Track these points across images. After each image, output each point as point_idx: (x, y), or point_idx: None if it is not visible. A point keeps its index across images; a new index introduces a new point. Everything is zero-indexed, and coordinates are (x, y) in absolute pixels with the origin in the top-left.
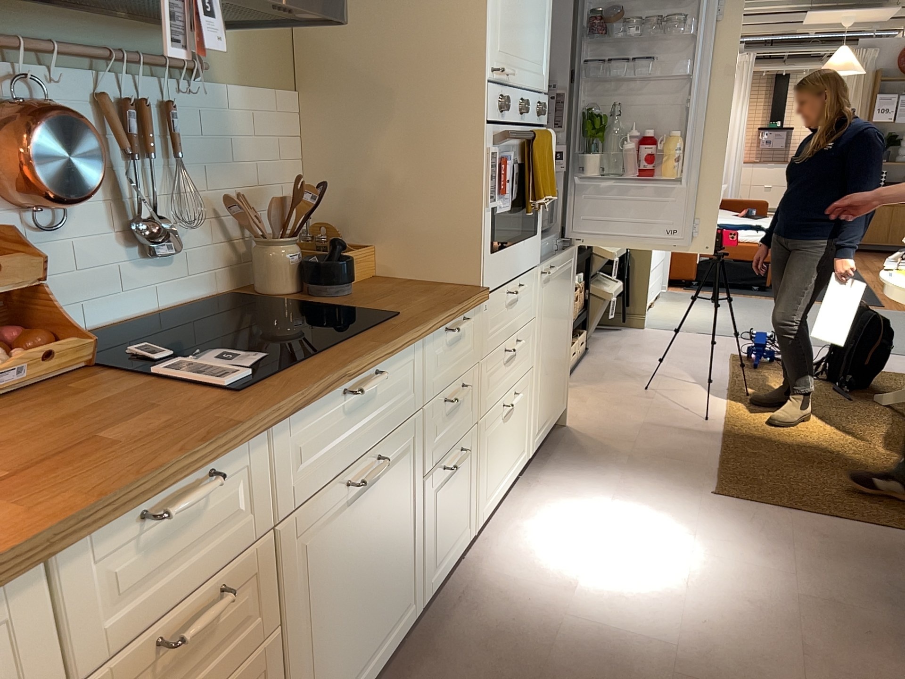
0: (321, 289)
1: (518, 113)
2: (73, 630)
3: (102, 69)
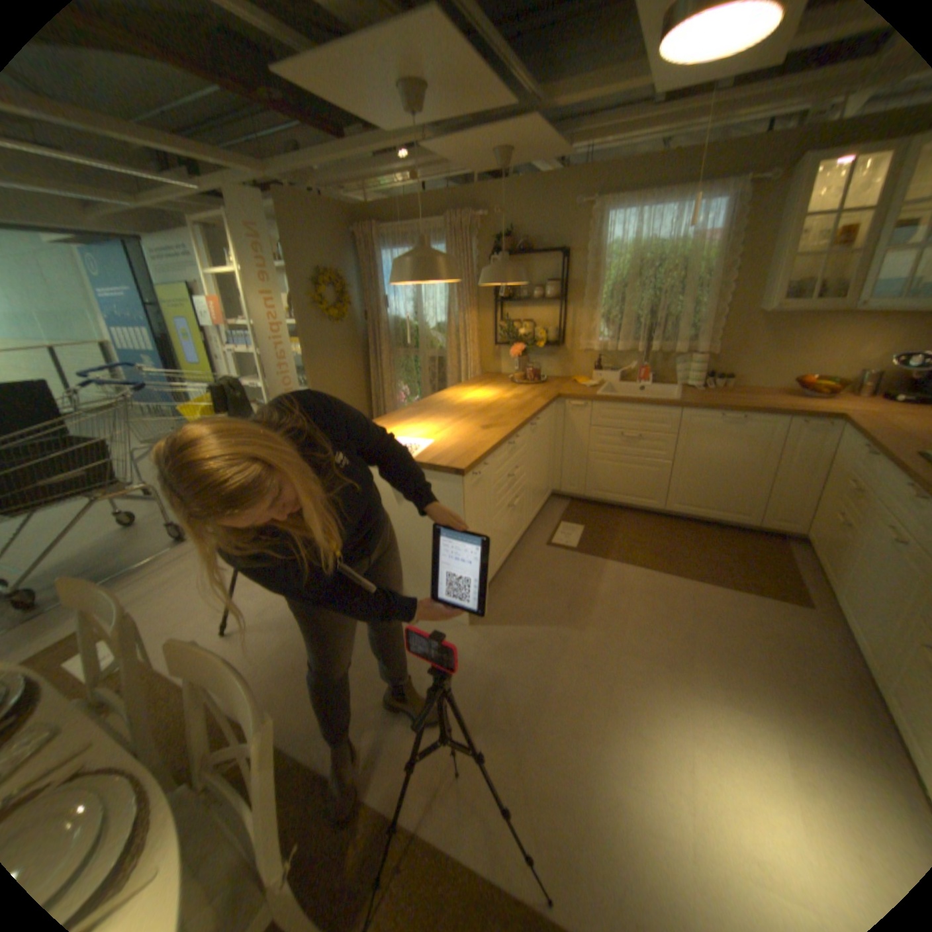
0: None
1: None
2: (855, 456)
3: None
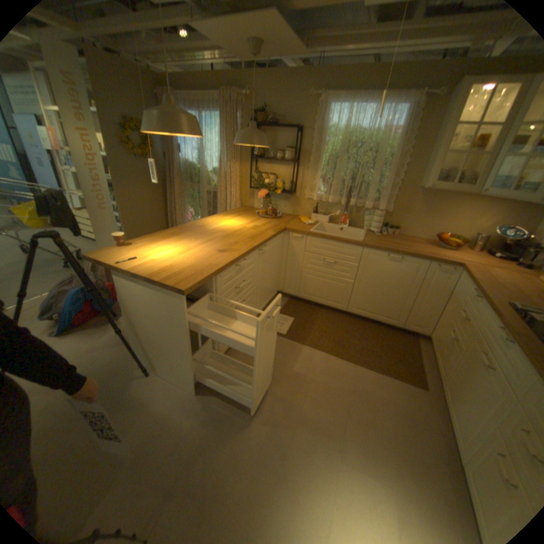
0: None
1: None
2: (467, 294)
3: None
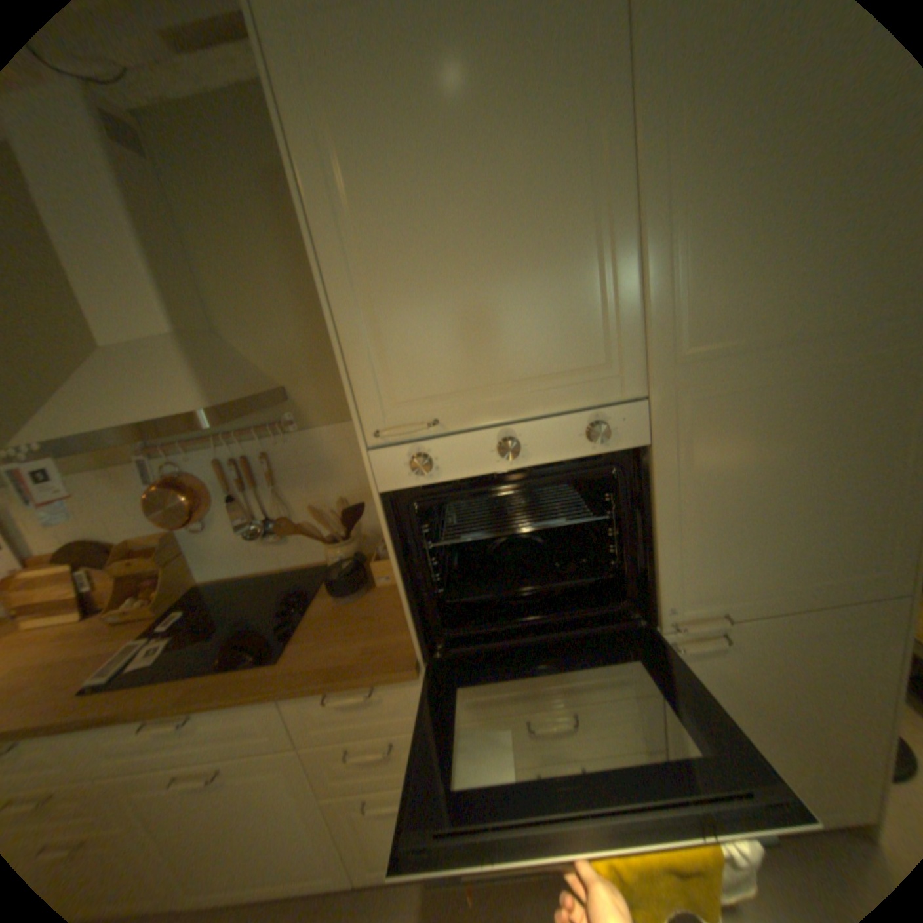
0: (330, 594)
1: (490, 458)
2: None
3: (217, 445)
